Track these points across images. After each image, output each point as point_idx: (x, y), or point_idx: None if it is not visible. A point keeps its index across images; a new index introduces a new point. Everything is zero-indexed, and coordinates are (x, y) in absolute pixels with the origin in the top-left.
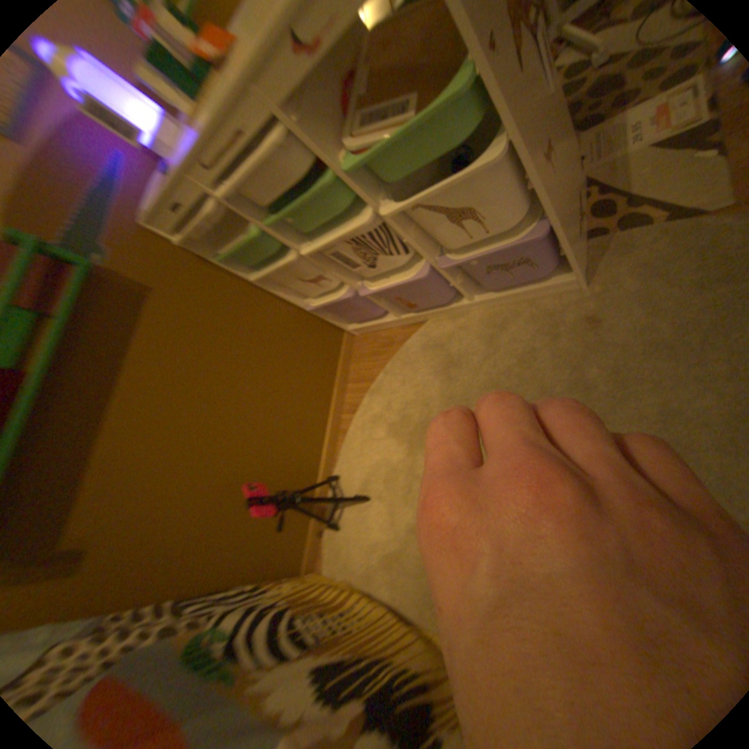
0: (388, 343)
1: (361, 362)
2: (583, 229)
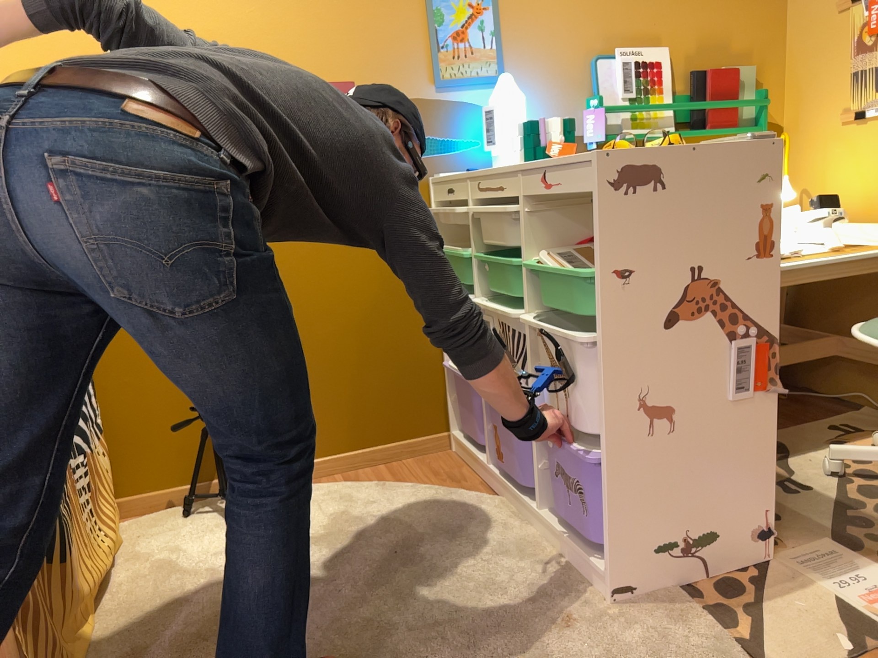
0: (455, 477)
1: (417, 463)
2: (677, 569)
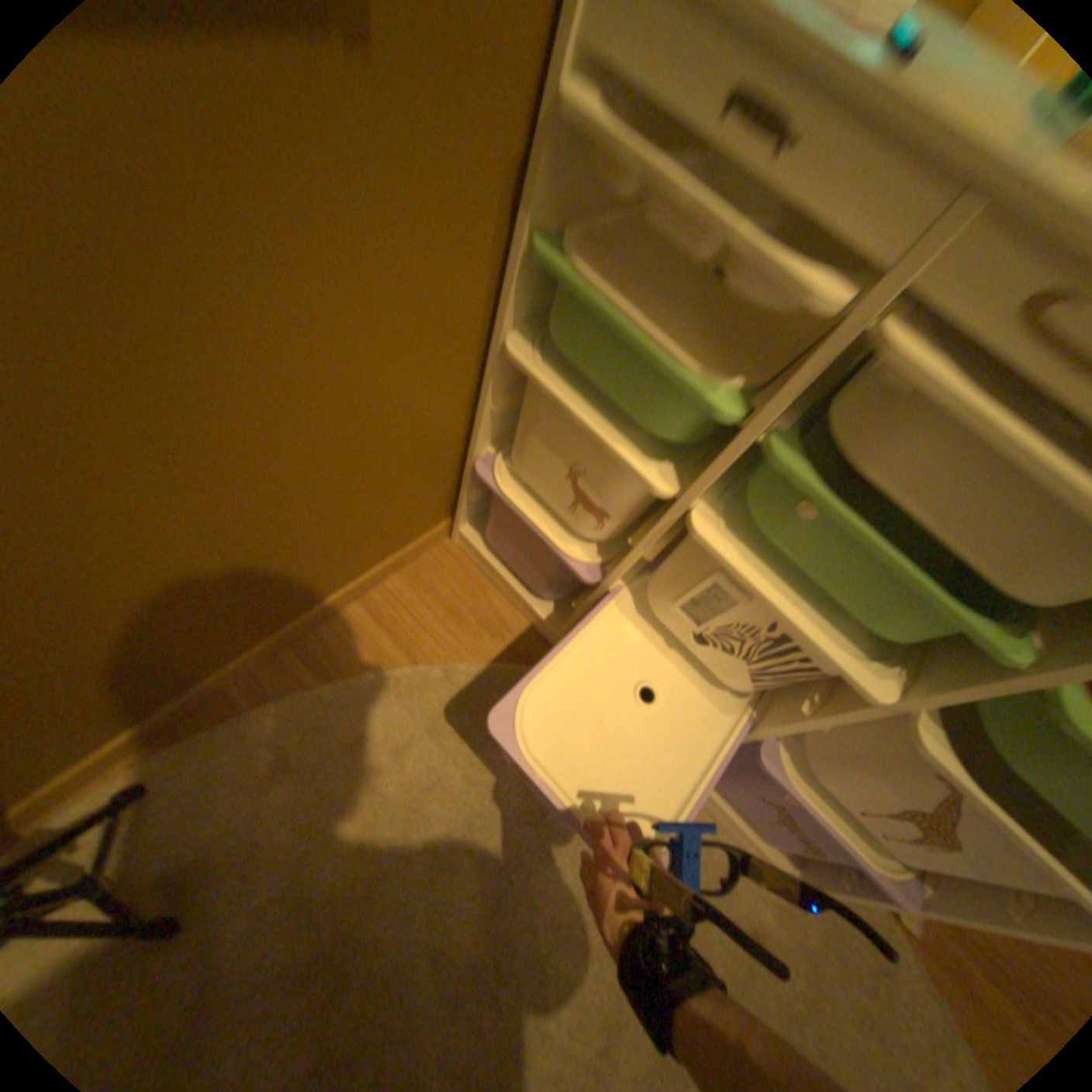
0: (493, 620)
1: (417, 588)
2: None
